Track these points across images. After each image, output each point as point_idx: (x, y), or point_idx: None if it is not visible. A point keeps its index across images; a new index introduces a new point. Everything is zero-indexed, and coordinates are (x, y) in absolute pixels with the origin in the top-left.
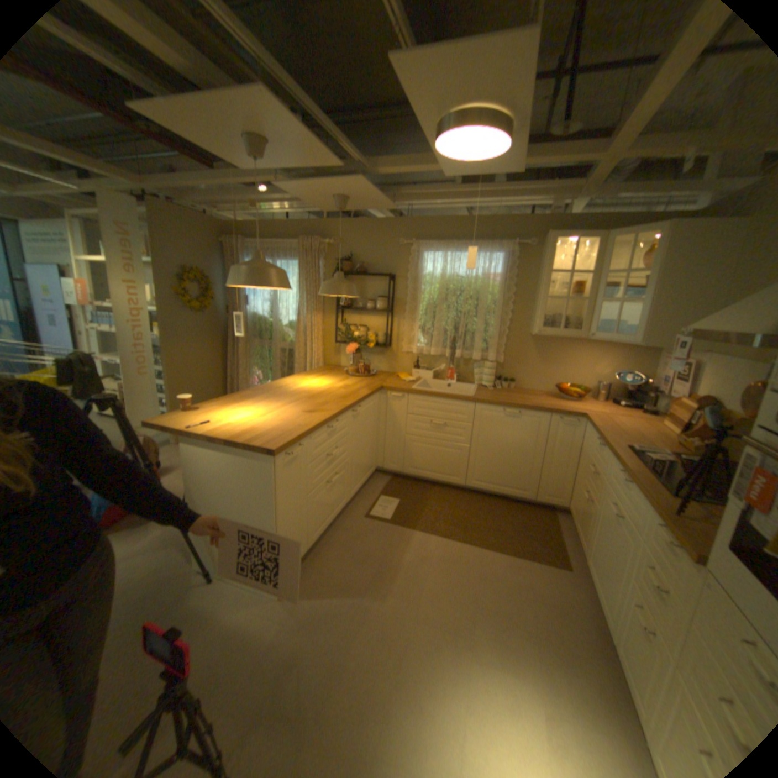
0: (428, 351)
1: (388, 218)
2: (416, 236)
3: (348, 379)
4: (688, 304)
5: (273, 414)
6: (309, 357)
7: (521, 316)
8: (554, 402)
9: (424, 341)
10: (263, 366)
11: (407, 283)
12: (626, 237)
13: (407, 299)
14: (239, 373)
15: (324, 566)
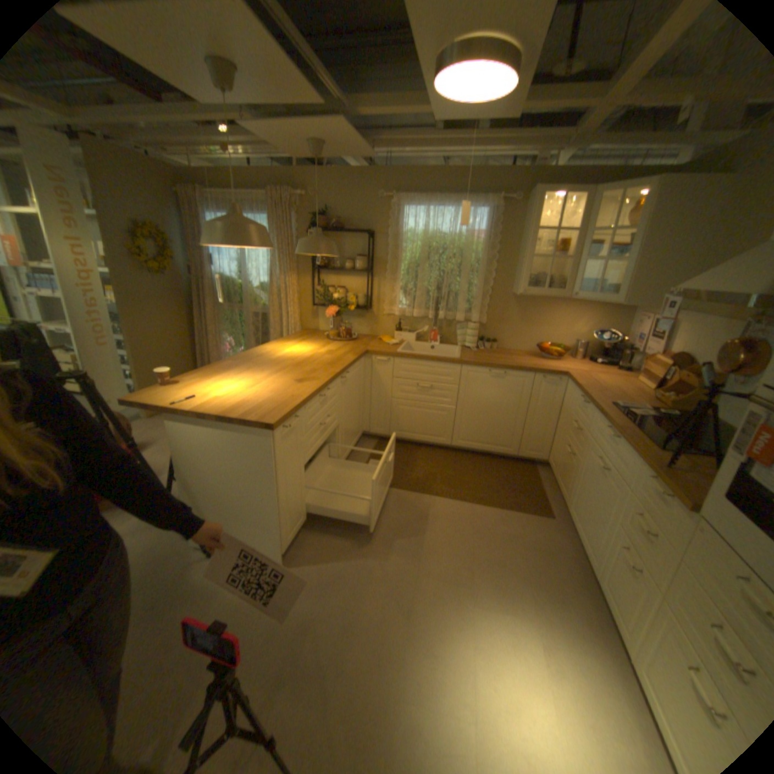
0: (410, 313)
1: (365, 167)
2: (396, 188)
3: (330, 344)
4: (670, 263)
5: (261, 385)
6: (285, 321)
7: (504, 275)
8: (536, 361)
9: (407, 302)
10: (234, 331)
11: (388, 241)
12: (612, 193)
13: (388, 258)
14: (209, 340)
15: (323, 531)
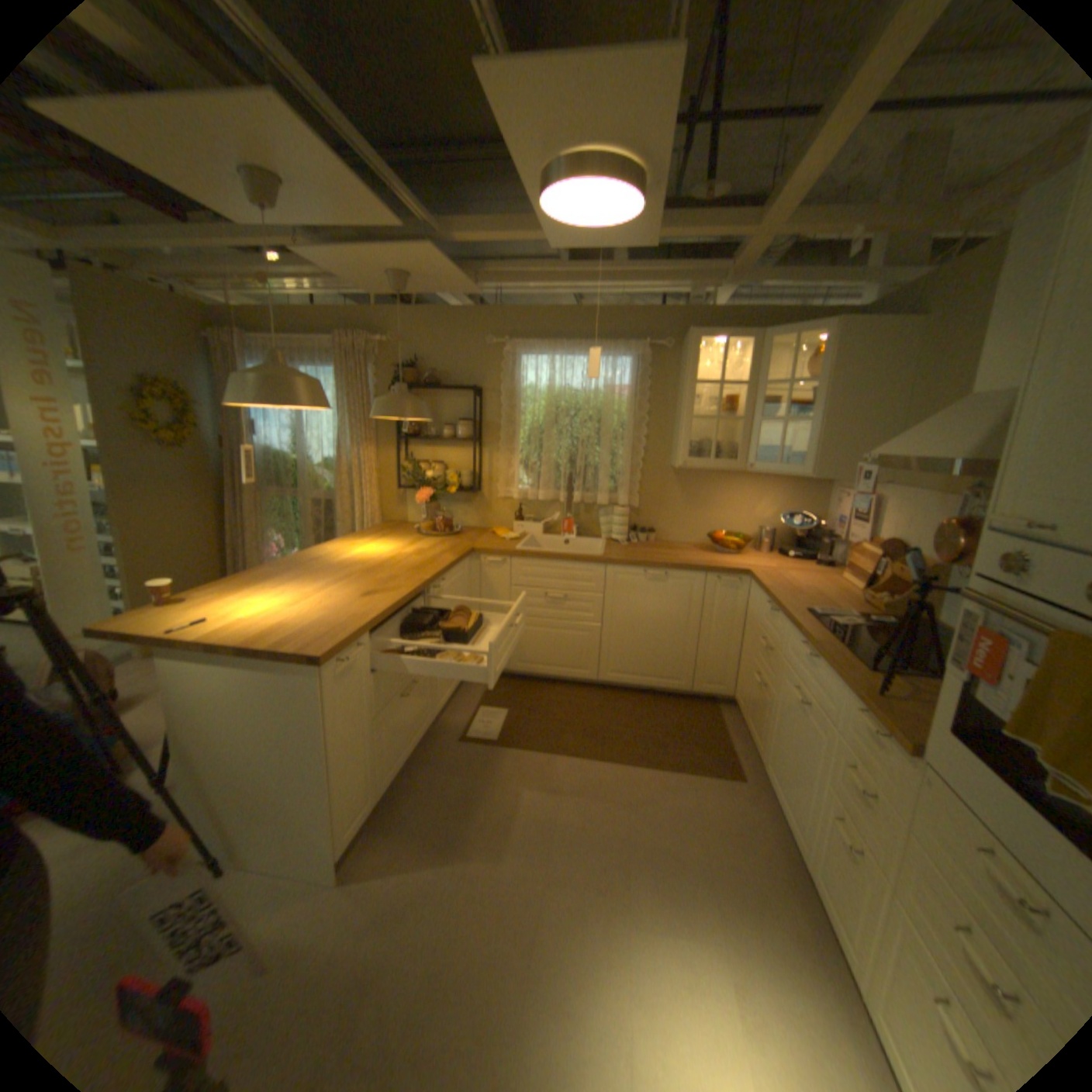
0: (534, 495)
1: (468, 307)
2: (510, 333)
3: (422, 541)
4: (864, 424)
5: (311, 600)
6: (359, 511)
7: (658, 444)
8: (708, 557)
9: (529, 481)
10: (285, 527)
11: (501, 400)
12: (785, 339)
13: (502, 422)
14: (246, 539)
15: (404, 822)
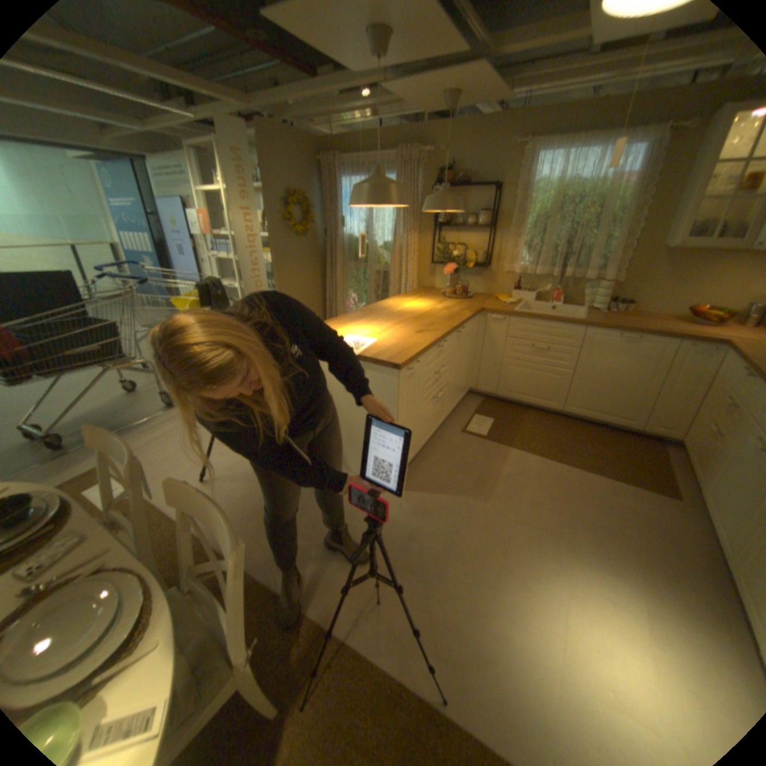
0: (532, 270)
1: (499, 112)
2: (532, 132)
3: (446, 301)
4: None
5: (387, 333)
6: (404, 279)
7: (656, 225)
8: (685, 327)
9: (530, 259)
10: (358, 289)
11: (516, 192)
12: None
13: (514, 211)
14: (337, 296)
15: (429, 468)
